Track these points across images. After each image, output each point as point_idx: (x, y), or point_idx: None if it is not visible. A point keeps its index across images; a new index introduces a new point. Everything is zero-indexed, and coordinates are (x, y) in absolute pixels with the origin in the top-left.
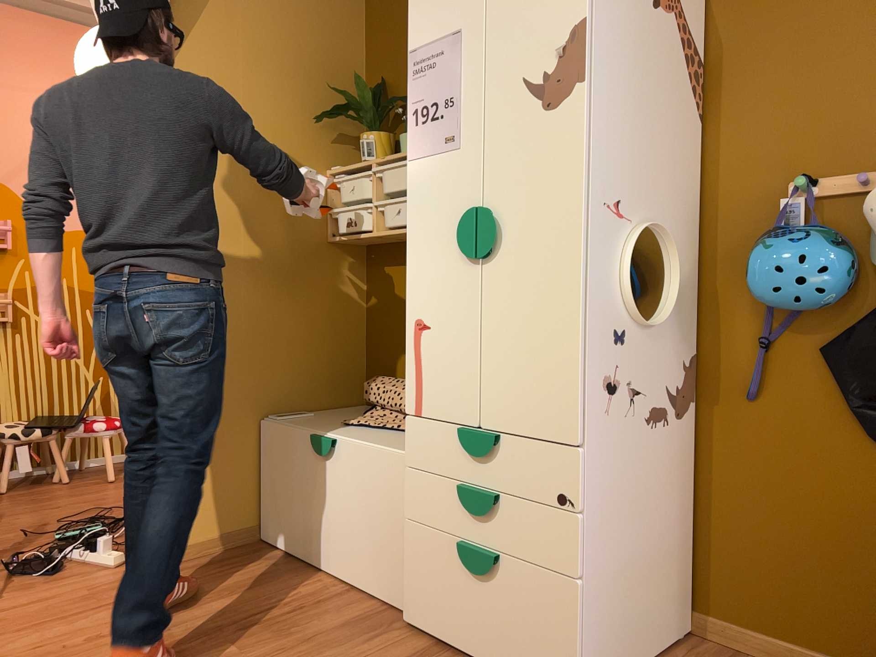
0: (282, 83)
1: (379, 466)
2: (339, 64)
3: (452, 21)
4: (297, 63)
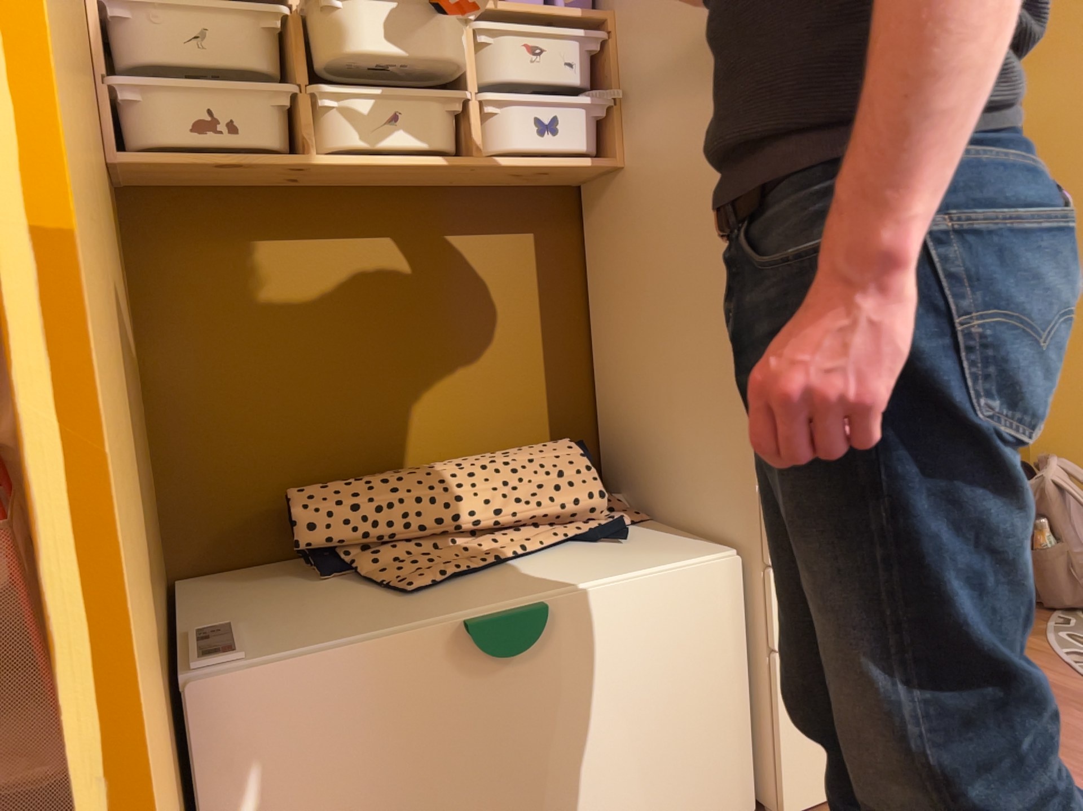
0: None
1: (670, 602)
2: None
3: None
4: None
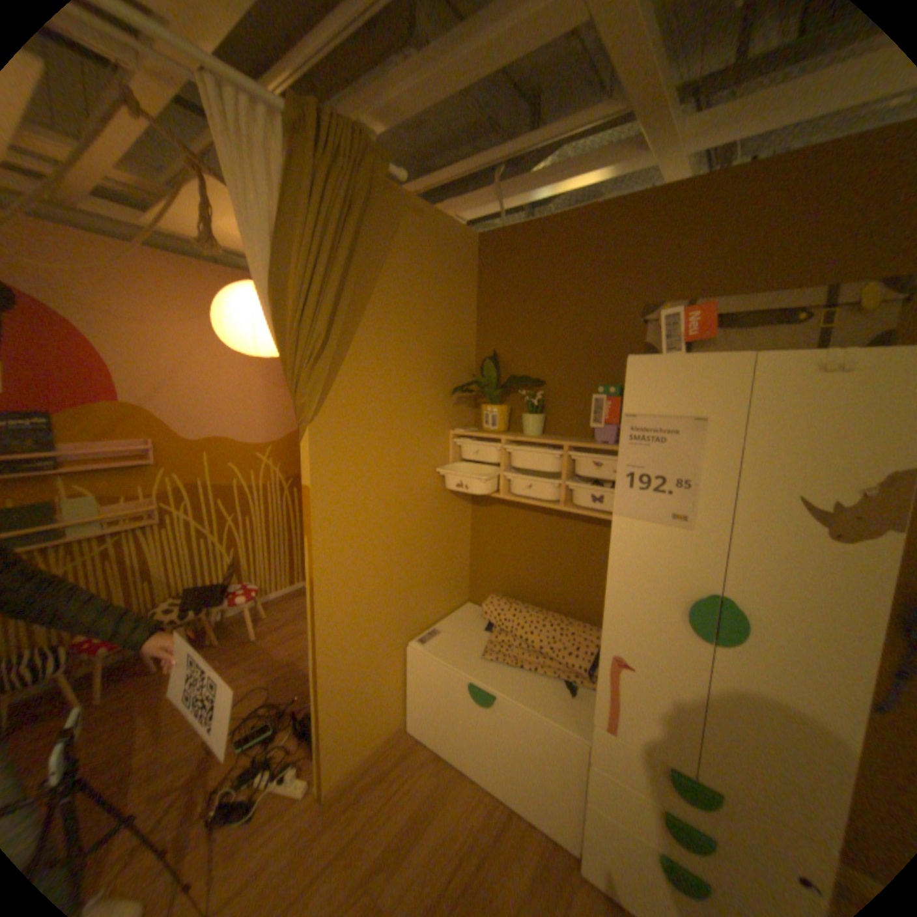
0: (421, 363)
1: (548, 737)
2: (459, 336)
3: (695, 404)
4: (431, 342)
